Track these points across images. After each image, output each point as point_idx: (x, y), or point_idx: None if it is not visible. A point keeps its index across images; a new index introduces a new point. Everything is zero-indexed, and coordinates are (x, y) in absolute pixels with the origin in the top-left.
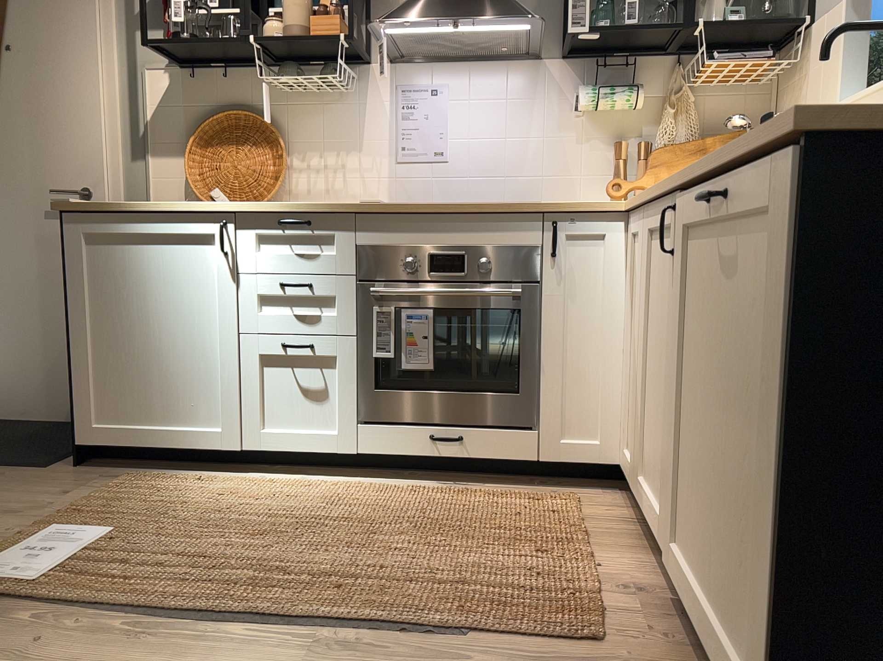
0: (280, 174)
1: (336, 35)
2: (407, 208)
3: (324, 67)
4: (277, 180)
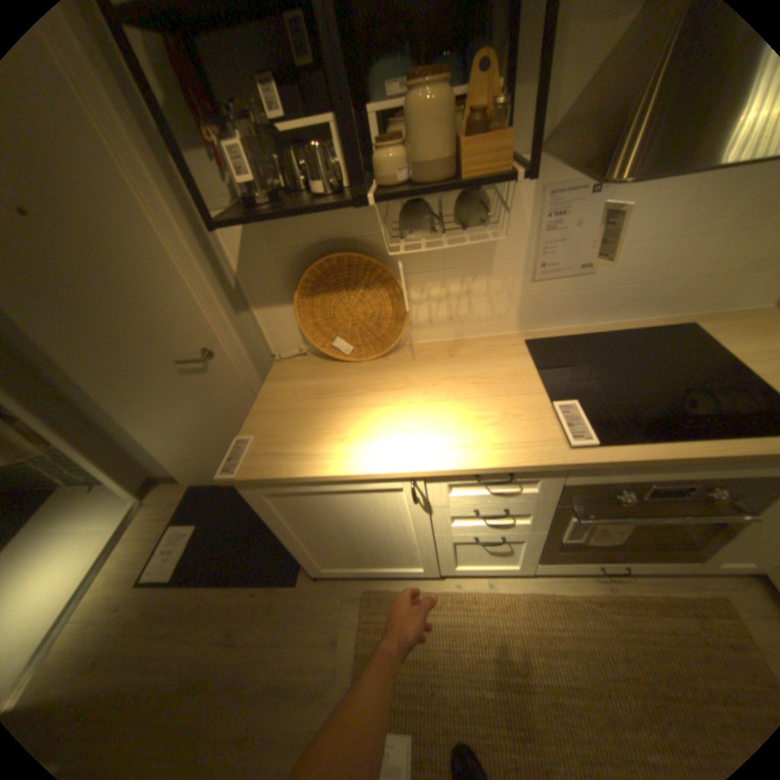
0: (405, 316)
1: (508, 165)
2: (644, 462)
3: (462, 193)
4: (400, 319)
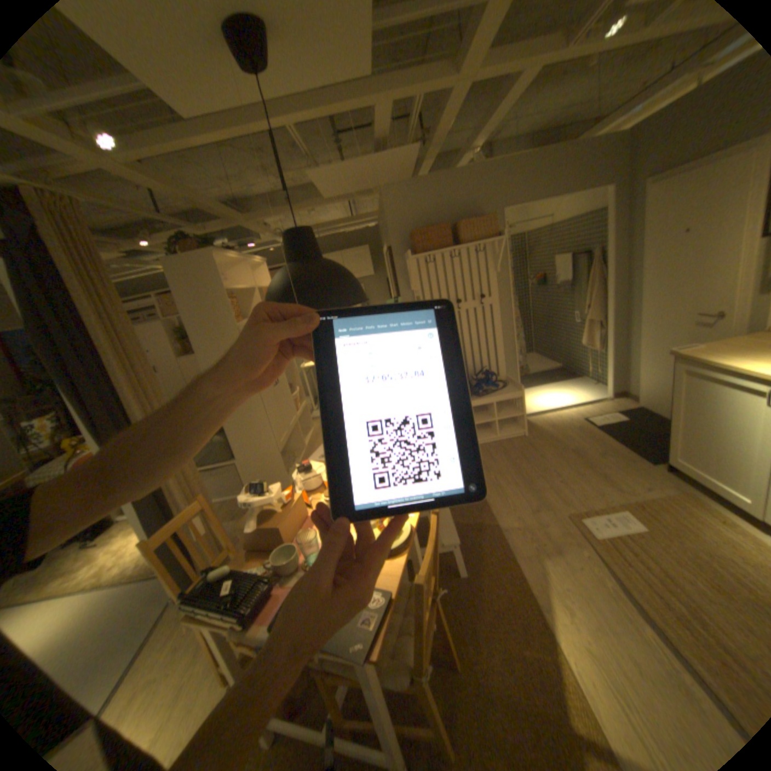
0: None
1: None
2: None
3: None
4: None
